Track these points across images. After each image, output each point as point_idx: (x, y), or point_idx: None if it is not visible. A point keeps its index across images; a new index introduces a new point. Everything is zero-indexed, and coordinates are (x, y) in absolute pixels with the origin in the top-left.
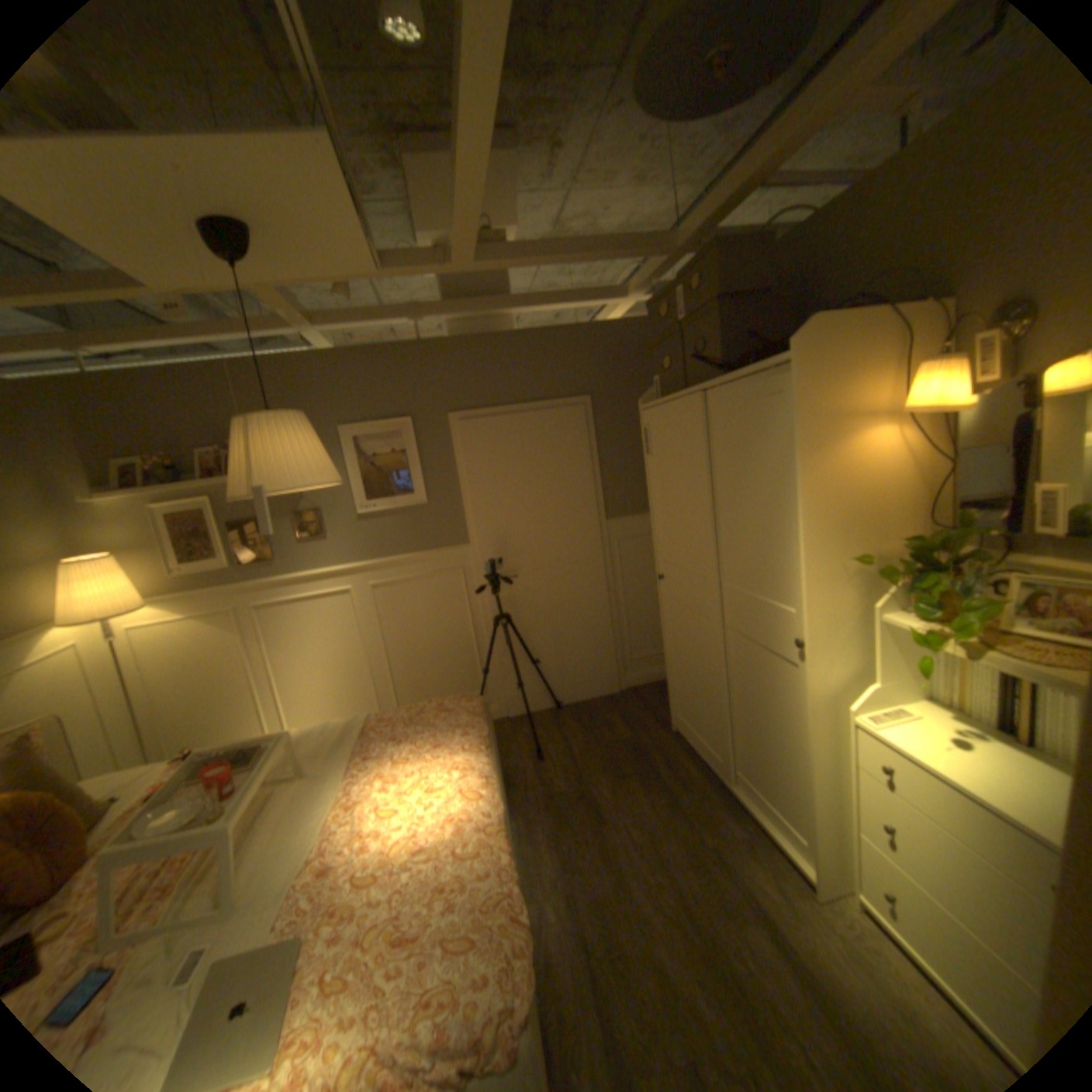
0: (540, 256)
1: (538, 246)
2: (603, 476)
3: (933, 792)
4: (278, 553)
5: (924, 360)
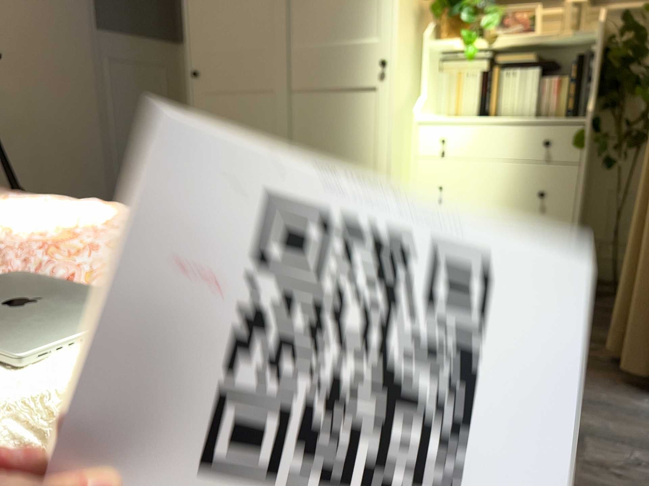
0: None
1: None
2: None
3: (473, 136)
4: None
5: None
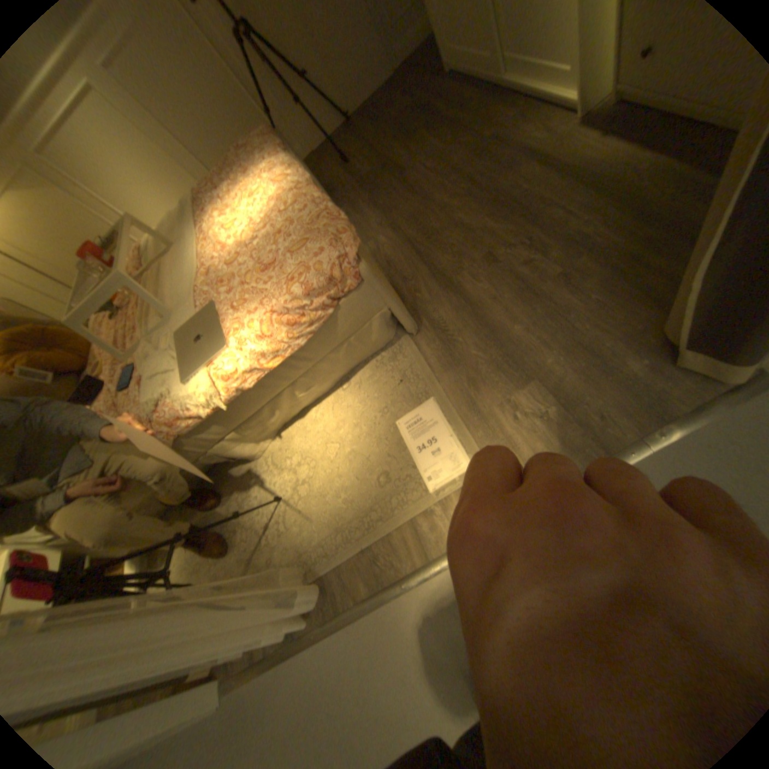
0: None
1: None
2: None
3: None
4: None
5: None
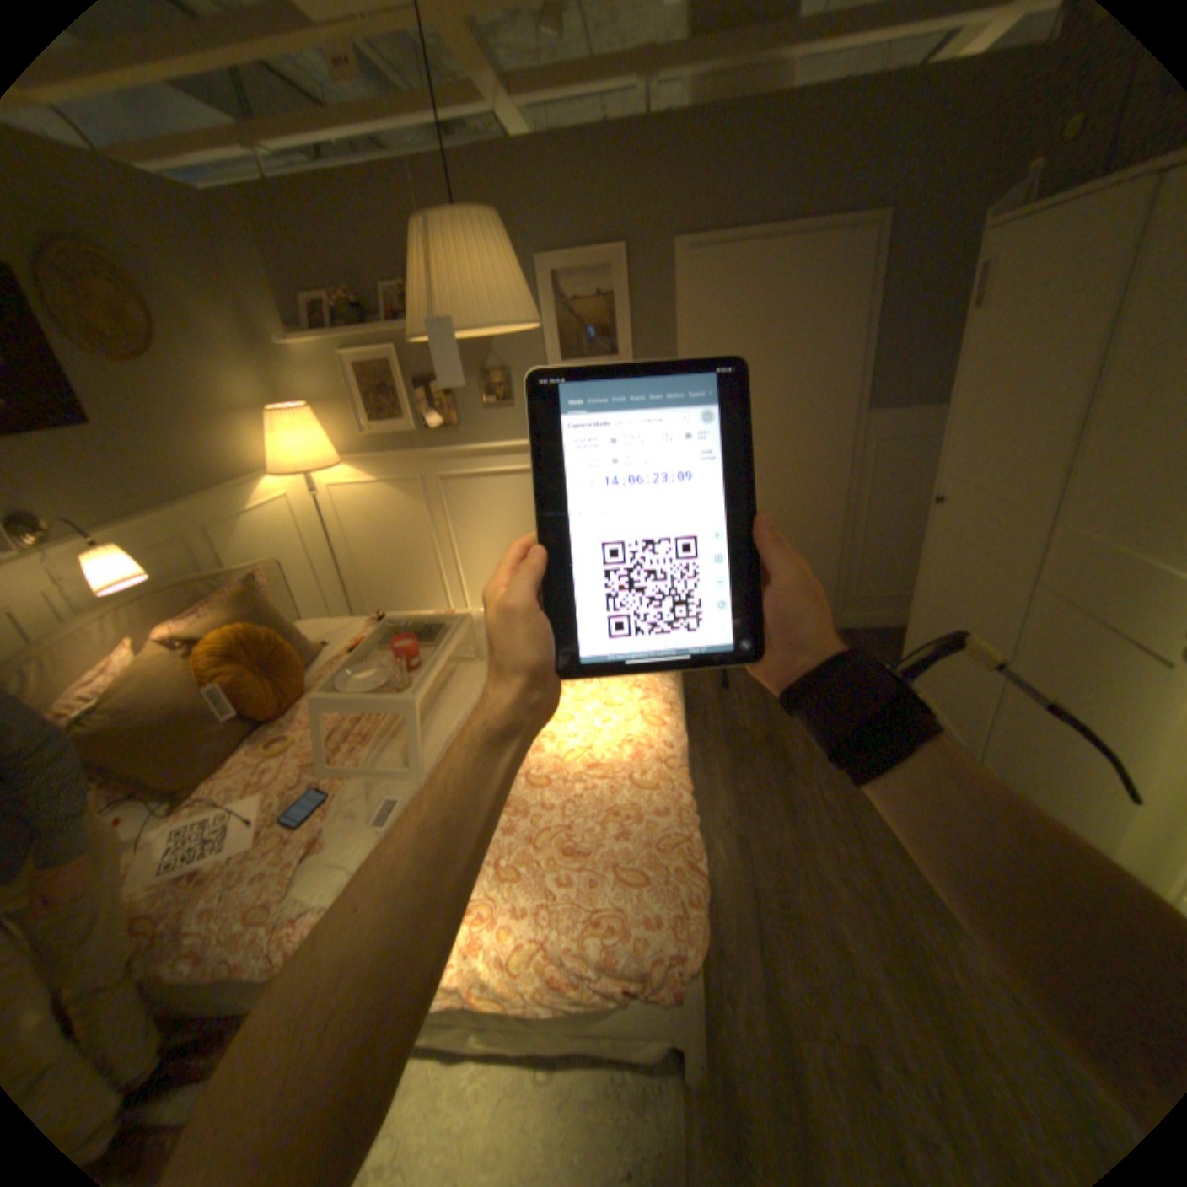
0: None
1: None
2: (880, 344)
3: None
4: (463, 419)
5: None
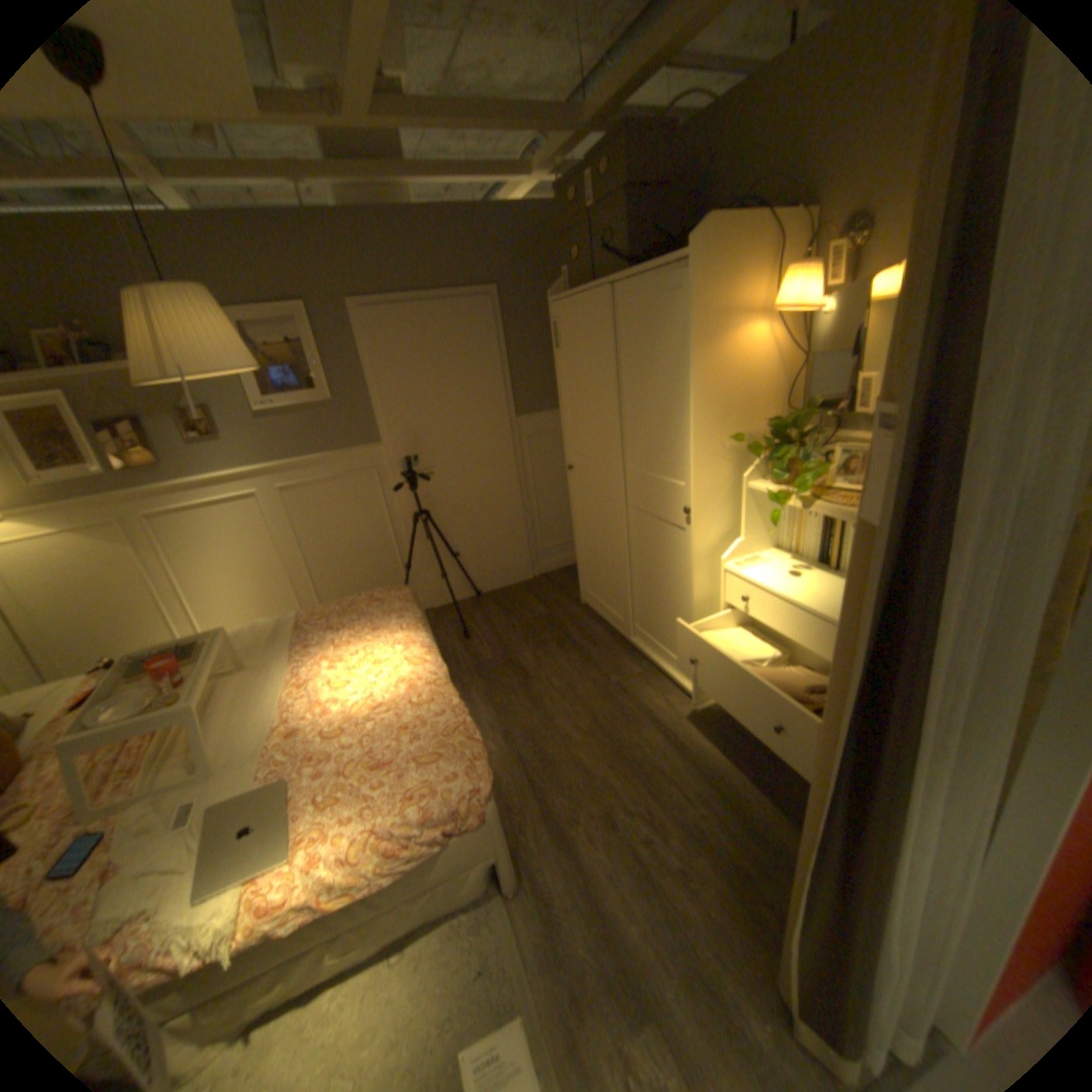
0: (442, 117)
1: (439, 104)
2: (512, 372)
3: (773, 607)
4: (163, 455)
5: (792, 263)
